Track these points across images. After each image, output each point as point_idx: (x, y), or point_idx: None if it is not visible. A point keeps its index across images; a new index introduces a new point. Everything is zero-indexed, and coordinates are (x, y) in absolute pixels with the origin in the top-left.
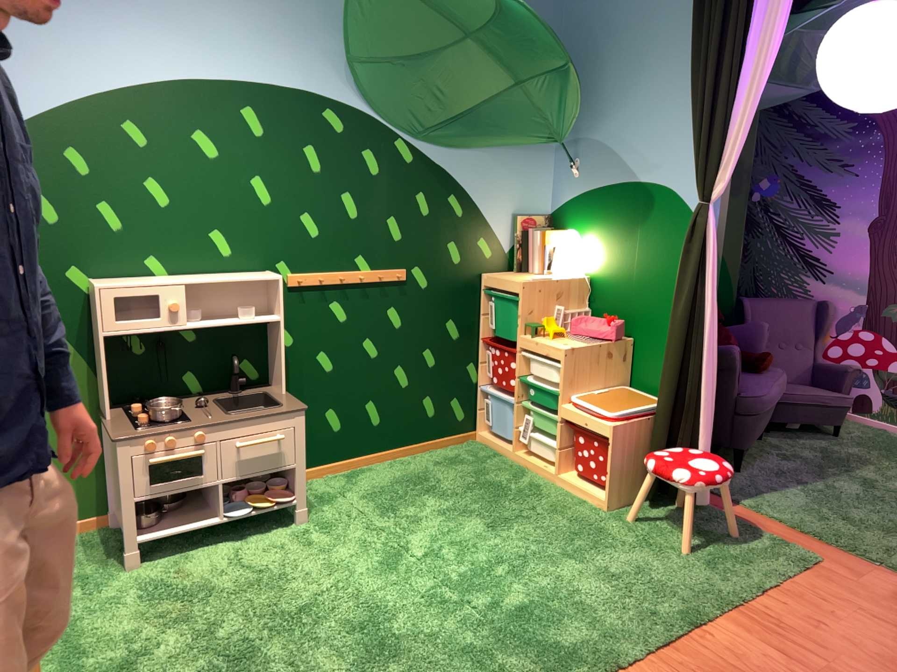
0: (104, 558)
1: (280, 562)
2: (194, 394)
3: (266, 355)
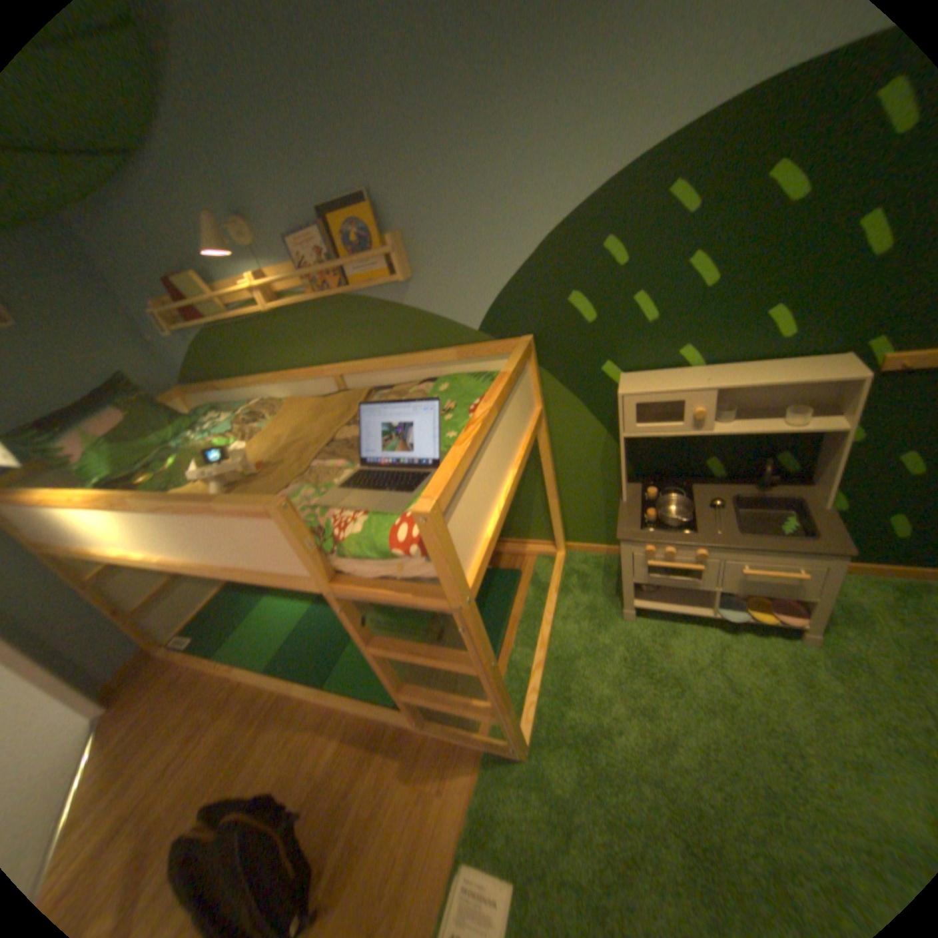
0: (612, 594)
1: (766, 694)
2: (715, 479)
3: (818, 450)
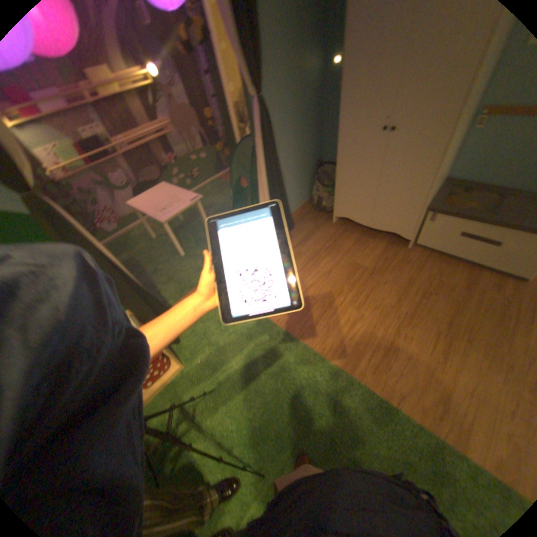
0: None
1: None
2: None
3: None
